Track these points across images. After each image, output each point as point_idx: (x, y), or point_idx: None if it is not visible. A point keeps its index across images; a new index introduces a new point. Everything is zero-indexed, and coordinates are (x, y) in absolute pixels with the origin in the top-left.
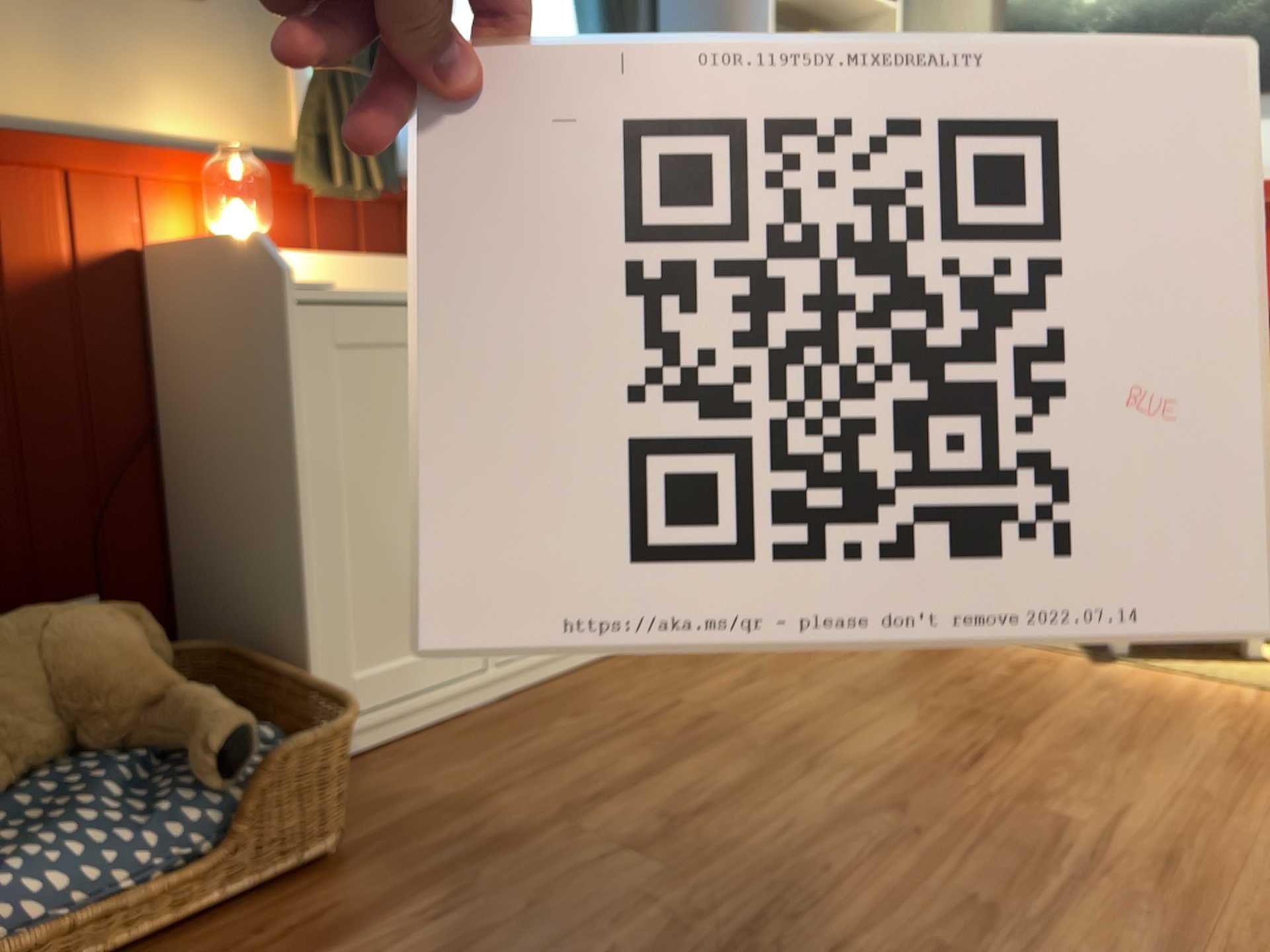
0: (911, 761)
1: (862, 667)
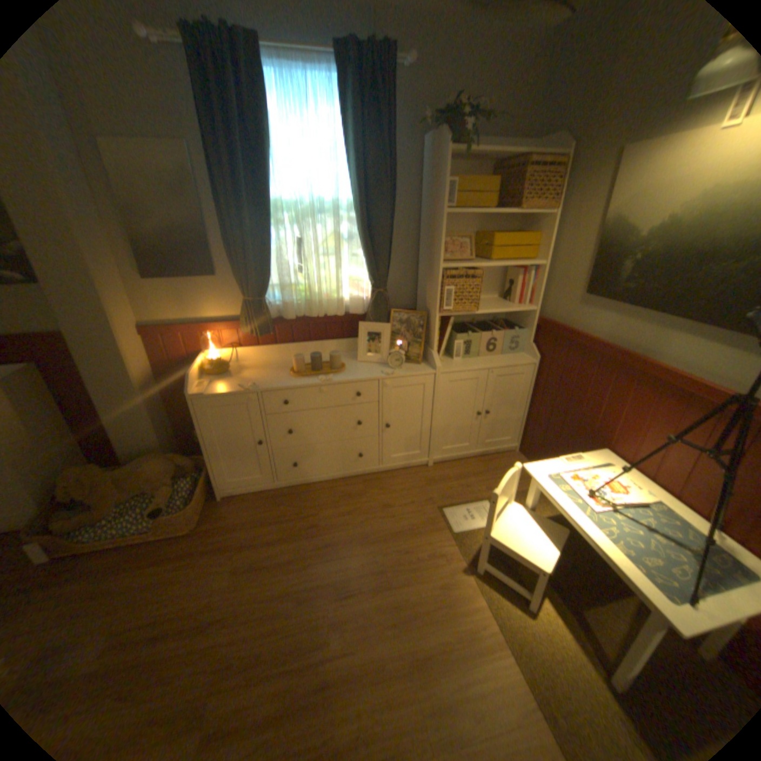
0: (332, 584)
1: (386, 525)
